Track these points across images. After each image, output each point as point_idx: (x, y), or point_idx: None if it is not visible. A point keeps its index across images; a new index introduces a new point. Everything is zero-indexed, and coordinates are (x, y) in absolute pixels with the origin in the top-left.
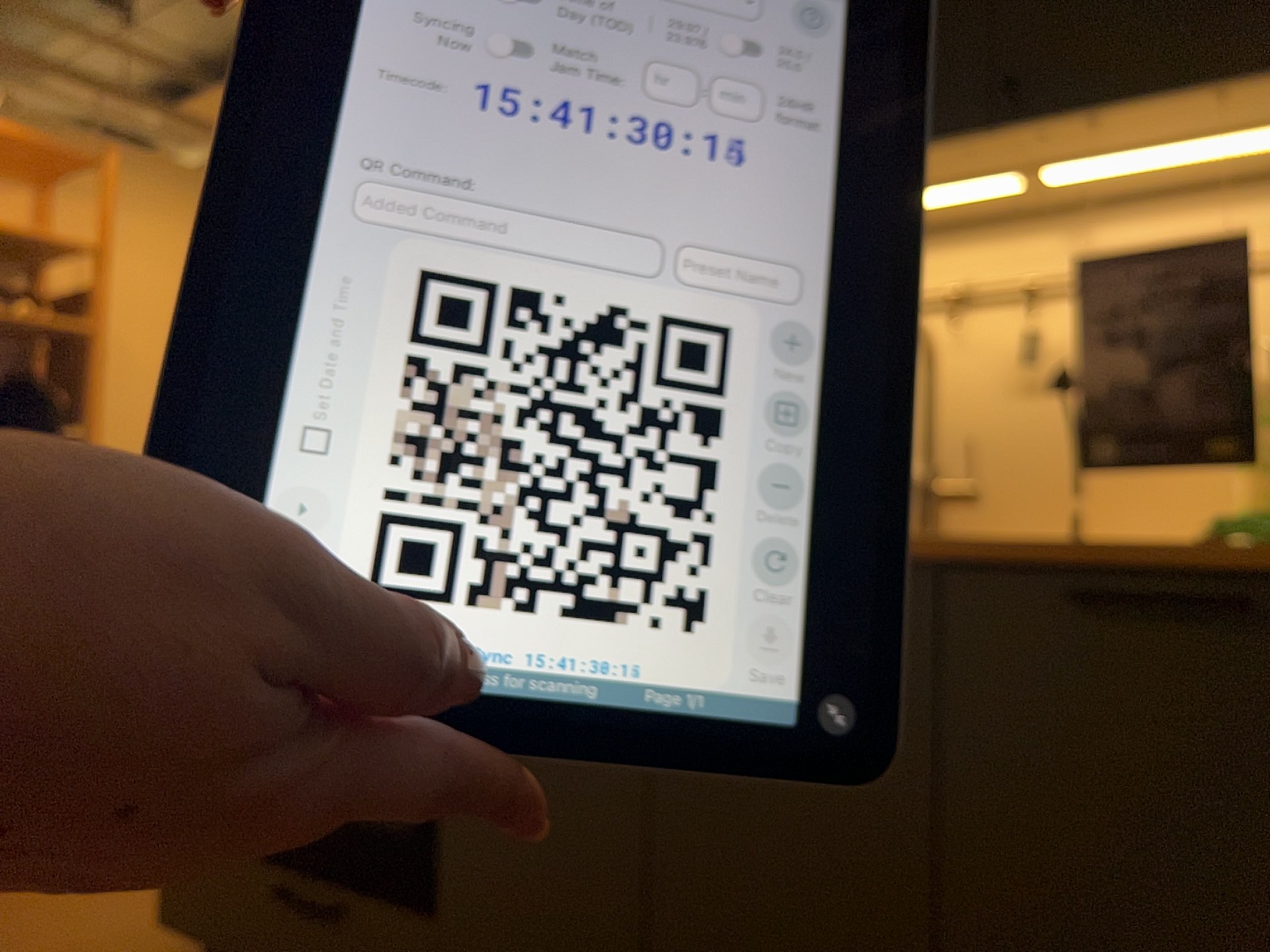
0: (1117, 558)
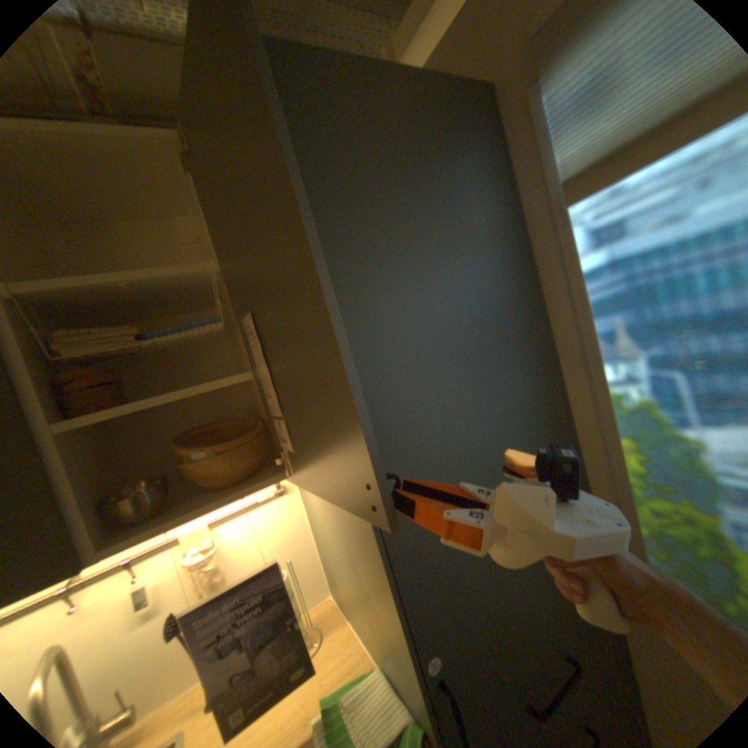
0: None
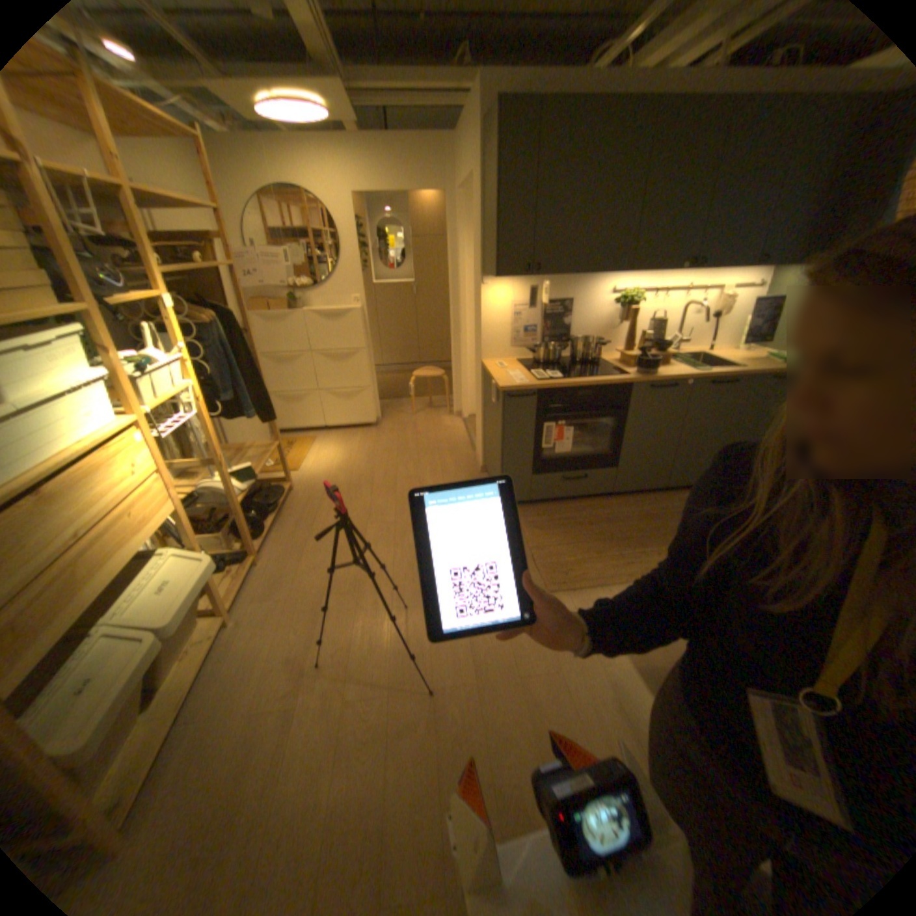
0: (782, 371)
